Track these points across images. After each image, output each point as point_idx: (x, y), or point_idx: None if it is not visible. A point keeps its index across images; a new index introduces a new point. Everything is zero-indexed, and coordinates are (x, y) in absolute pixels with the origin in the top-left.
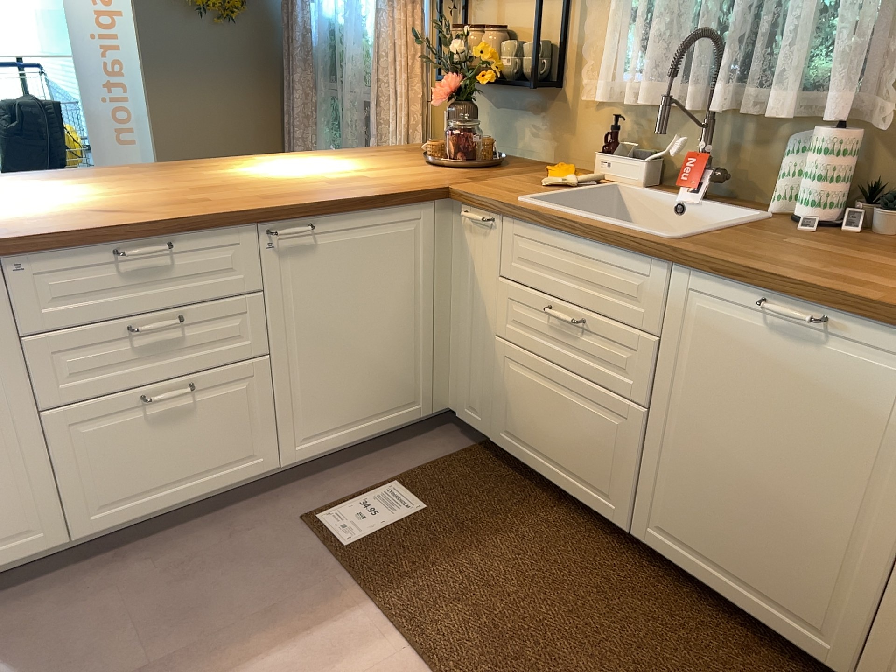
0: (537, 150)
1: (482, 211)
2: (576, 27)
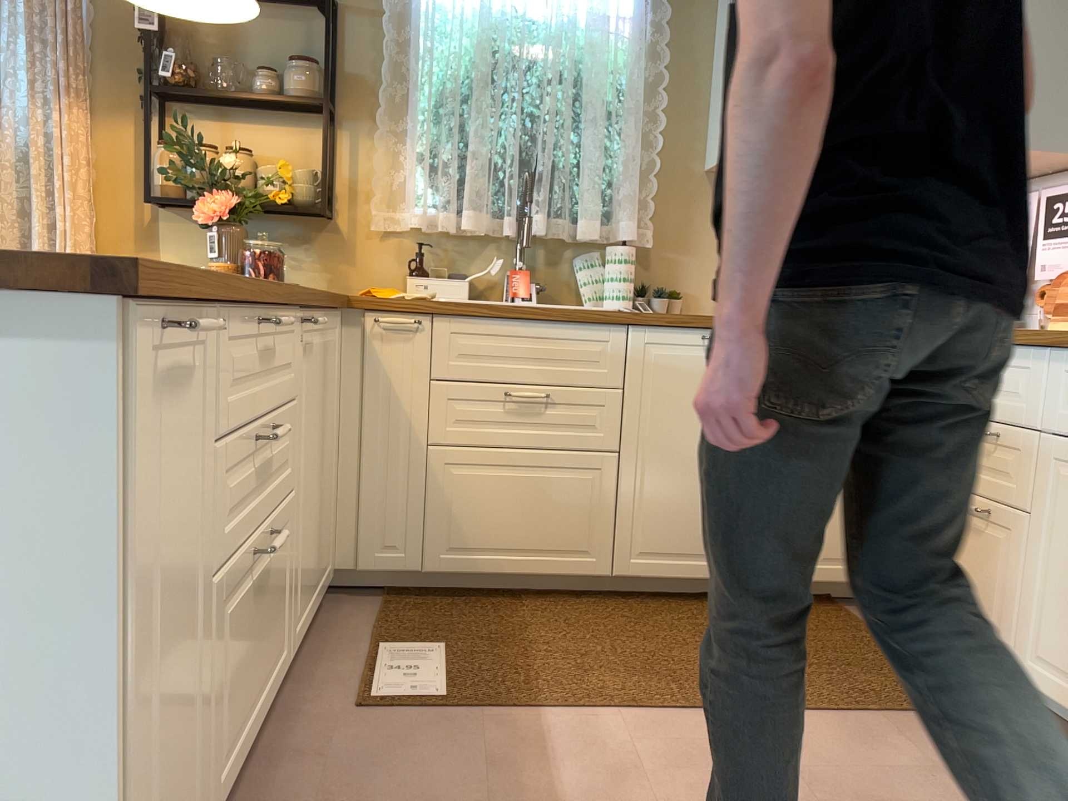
0: (303, 282)
1: (400, 316)
2: (349, 160)
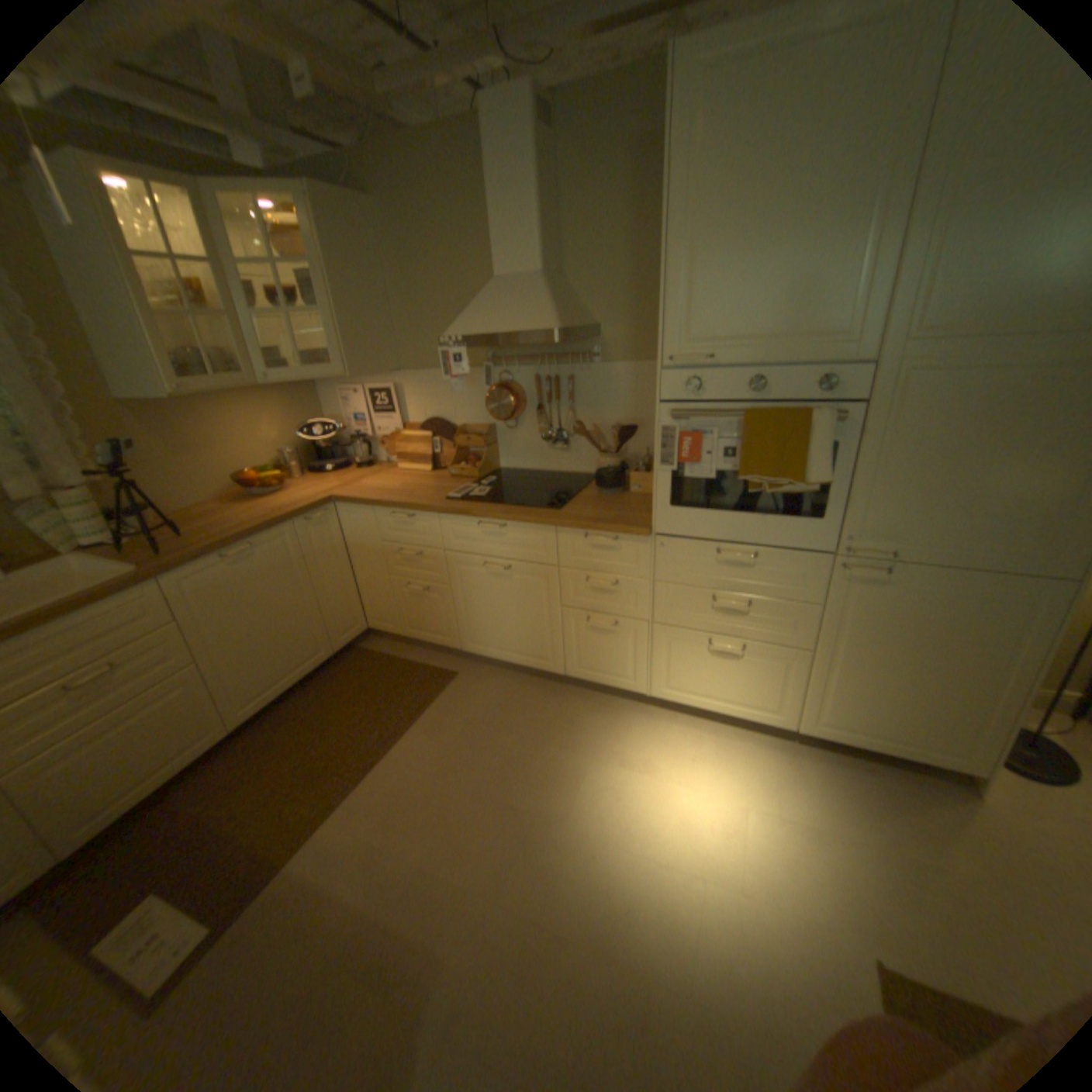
0: None
1: None
2: None
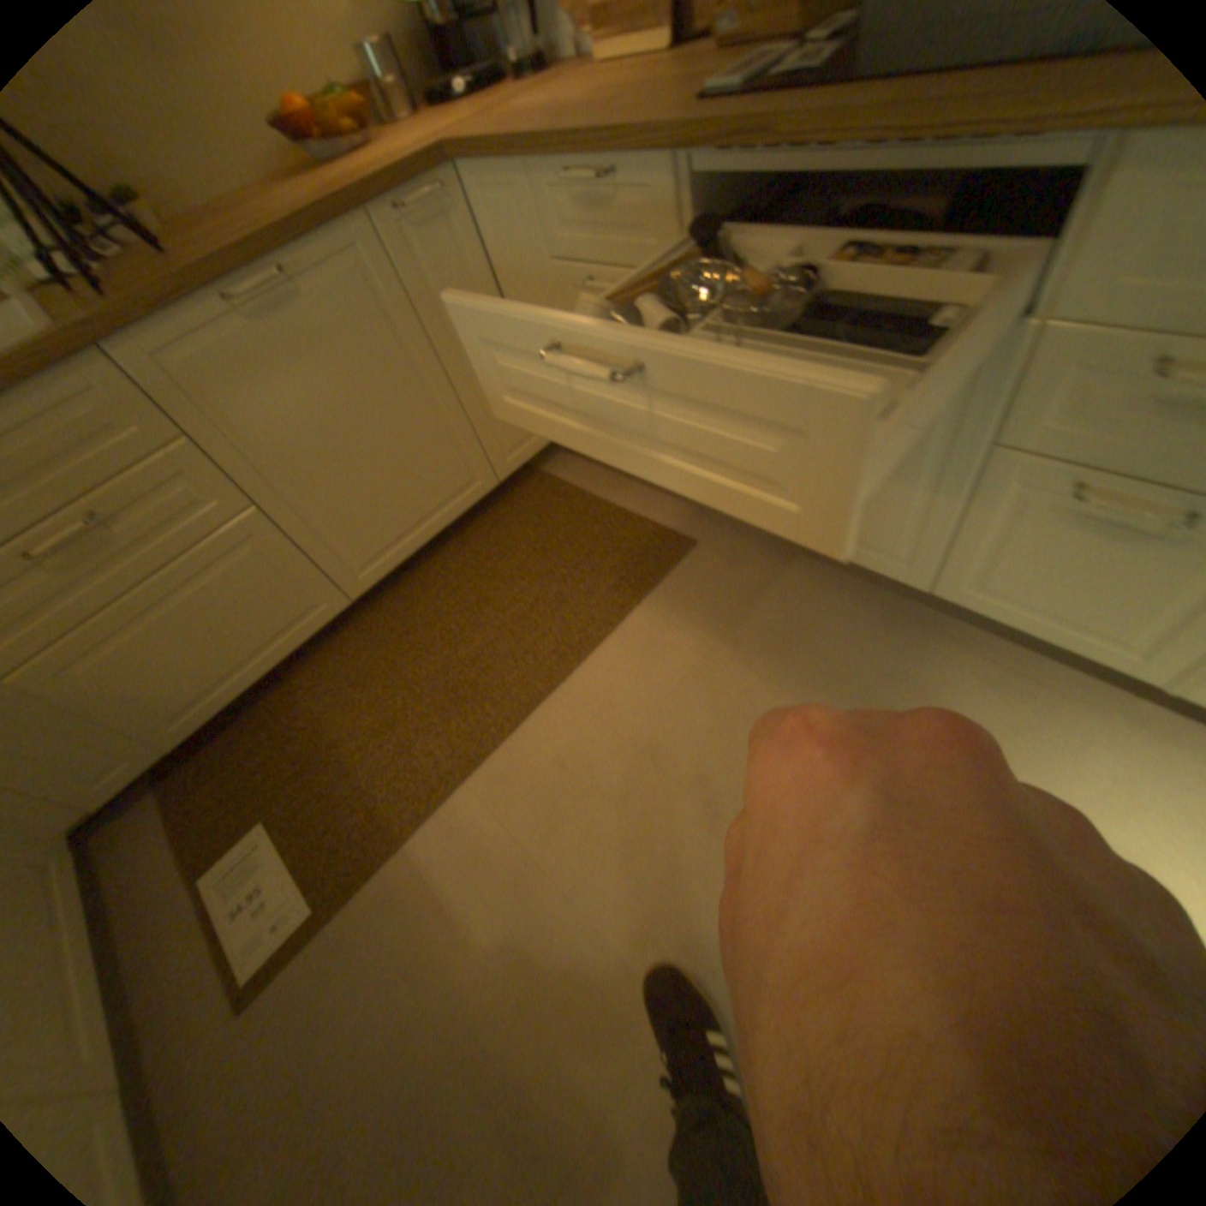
0: None
1: None
2: None
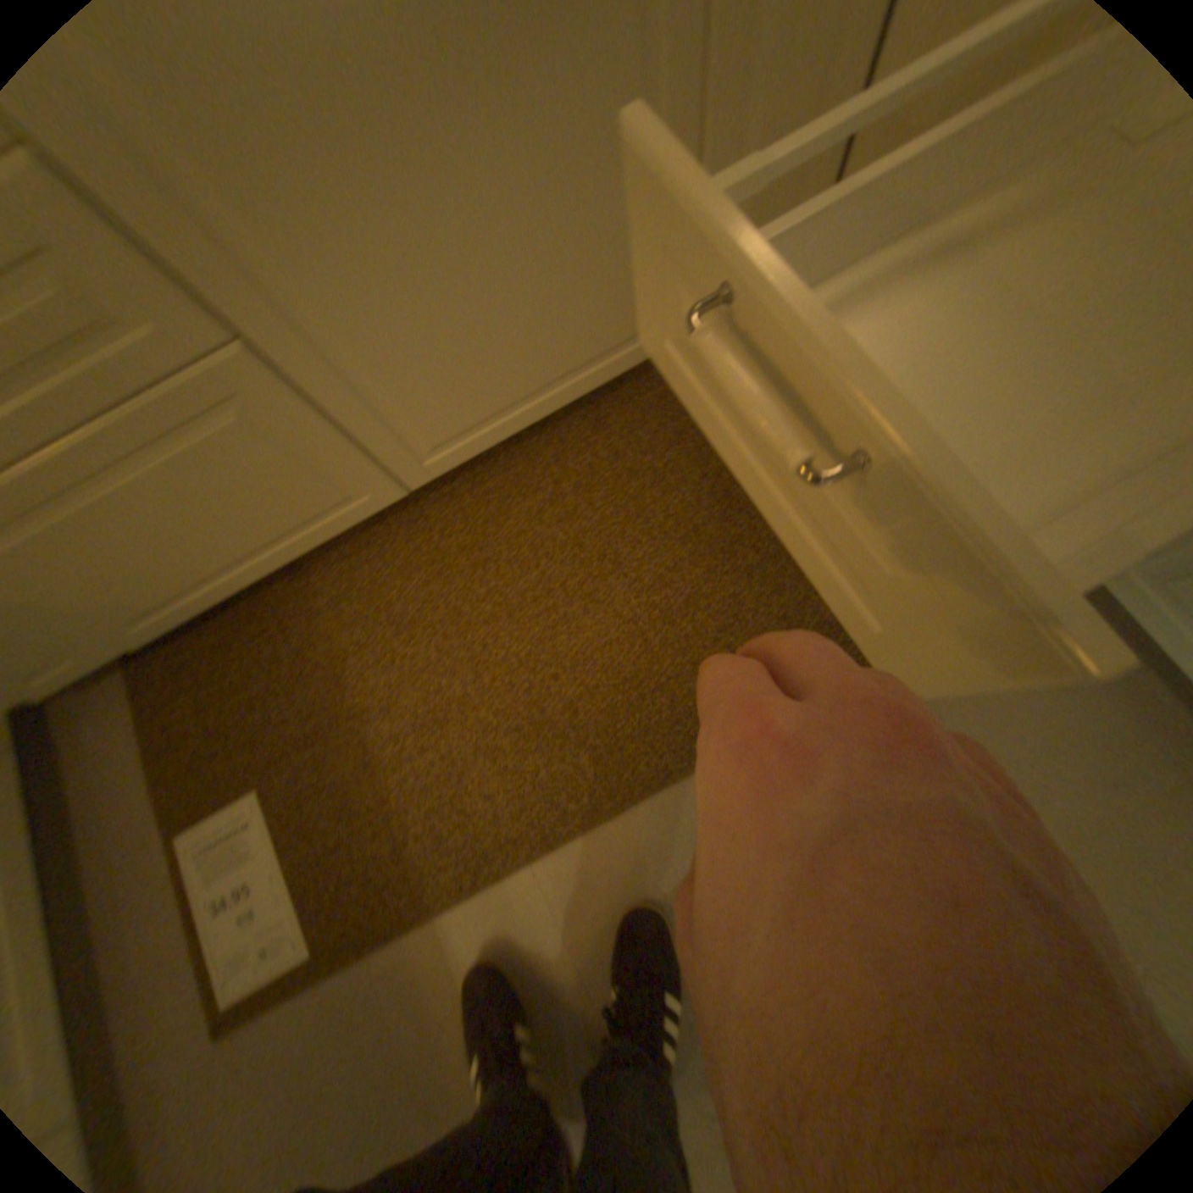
0: None
1: None
2: None
